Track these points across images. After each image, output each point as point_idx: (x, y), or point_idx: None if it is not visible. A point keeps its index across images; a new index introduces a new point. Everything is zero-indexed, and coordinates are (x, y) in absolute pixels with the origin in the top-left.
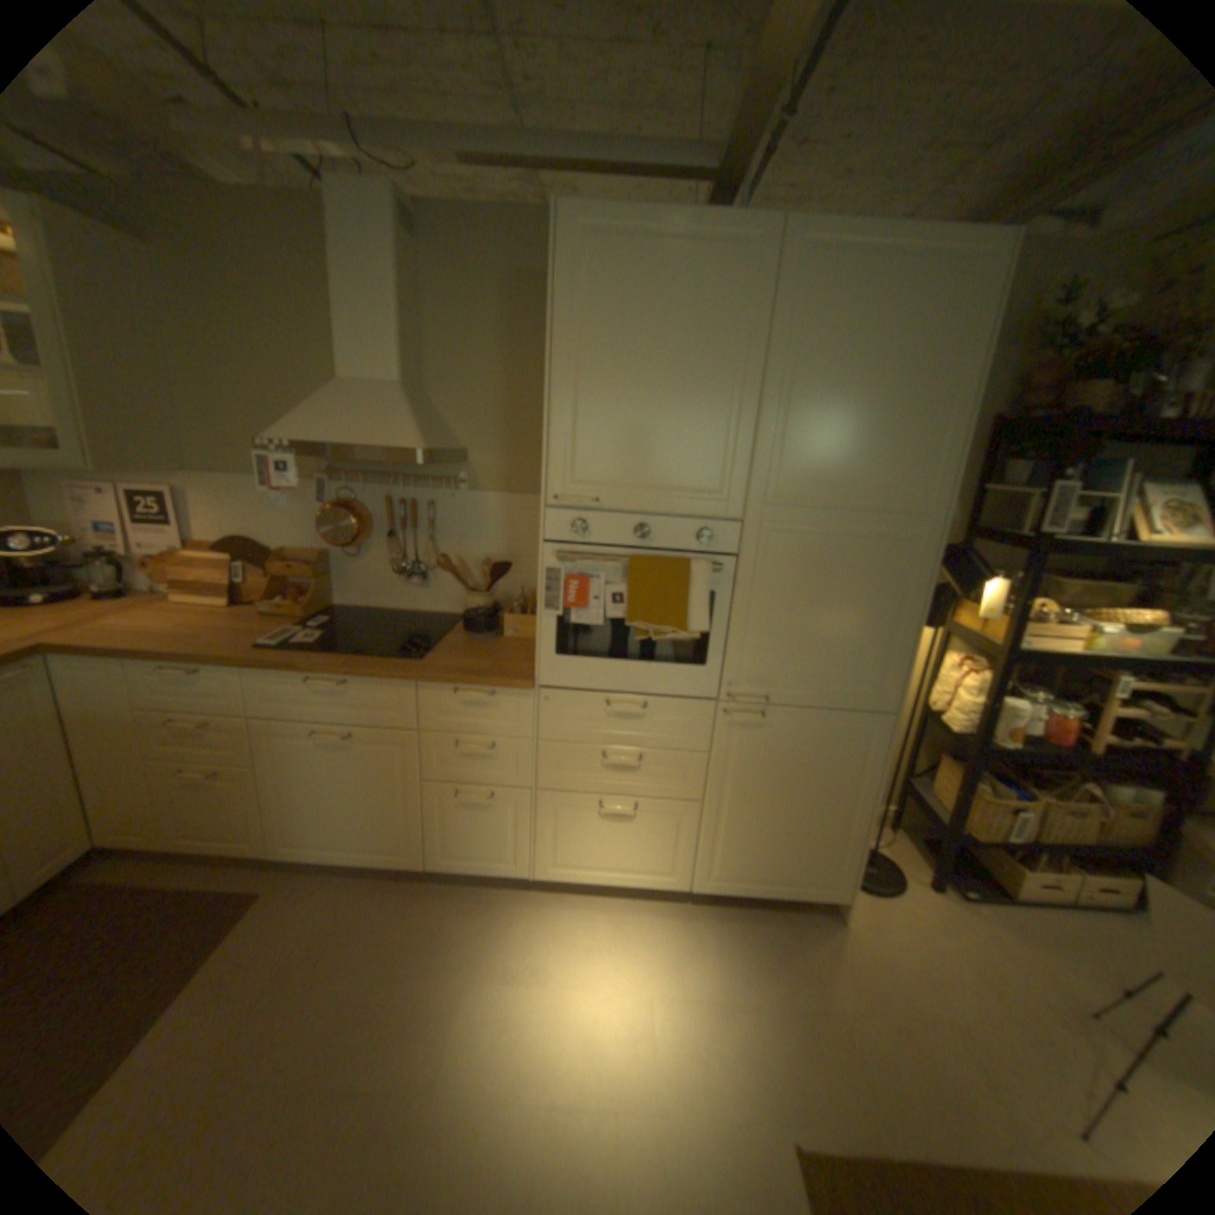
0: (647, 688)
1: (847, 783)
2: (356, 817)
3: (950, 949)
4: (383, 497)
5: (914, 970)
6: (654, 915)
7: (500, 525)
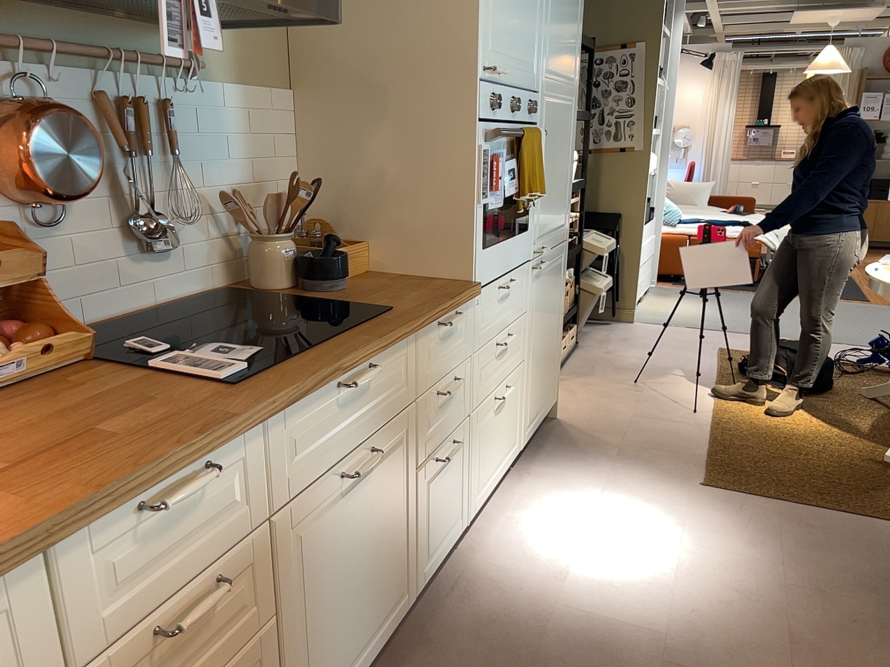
0: (513, 262)
1: (558, 301)
2: (371, 581)
3: (583, 396)
4: (86, 93)
5: (594, 411)
6: (514, 487)
7: (242, 135)
